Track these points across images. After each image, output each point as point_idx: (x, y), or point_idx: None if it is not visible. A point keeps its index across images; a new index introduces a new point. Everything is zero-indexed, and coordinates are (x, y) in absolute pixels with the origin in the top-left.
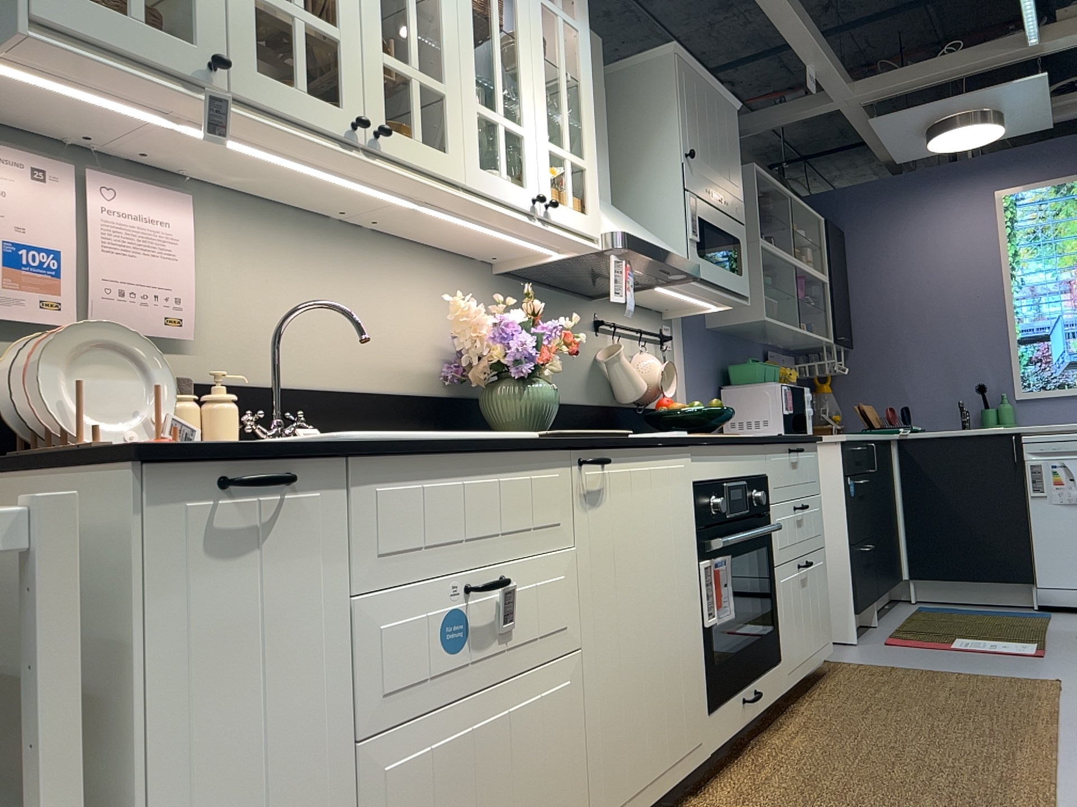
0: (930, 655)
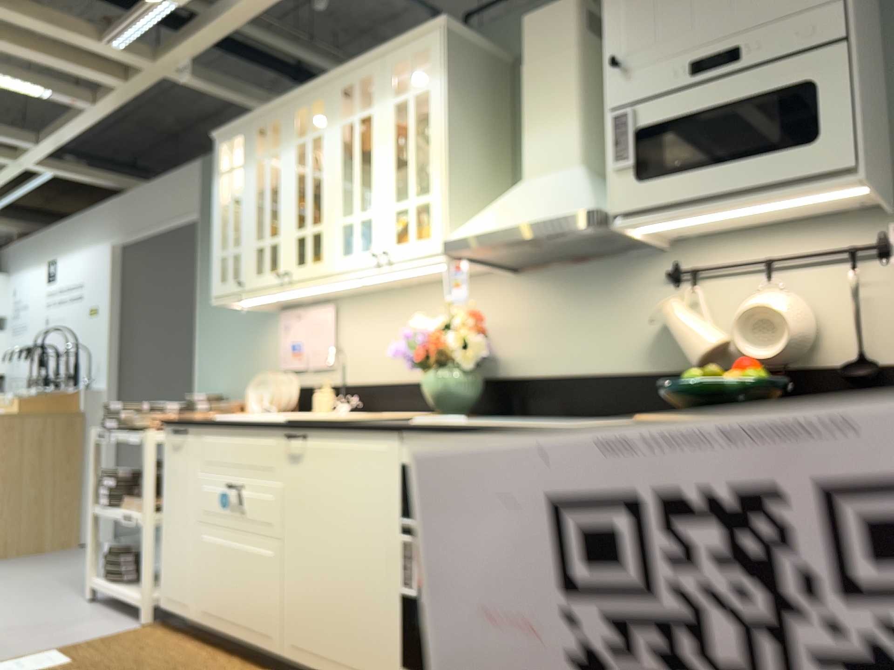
0: None
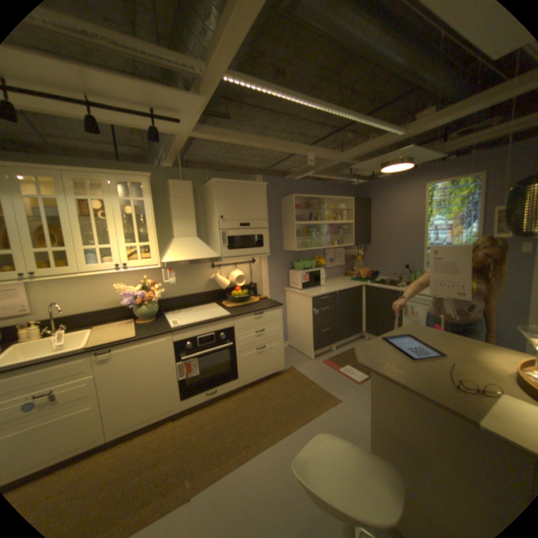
0: (325, 374)
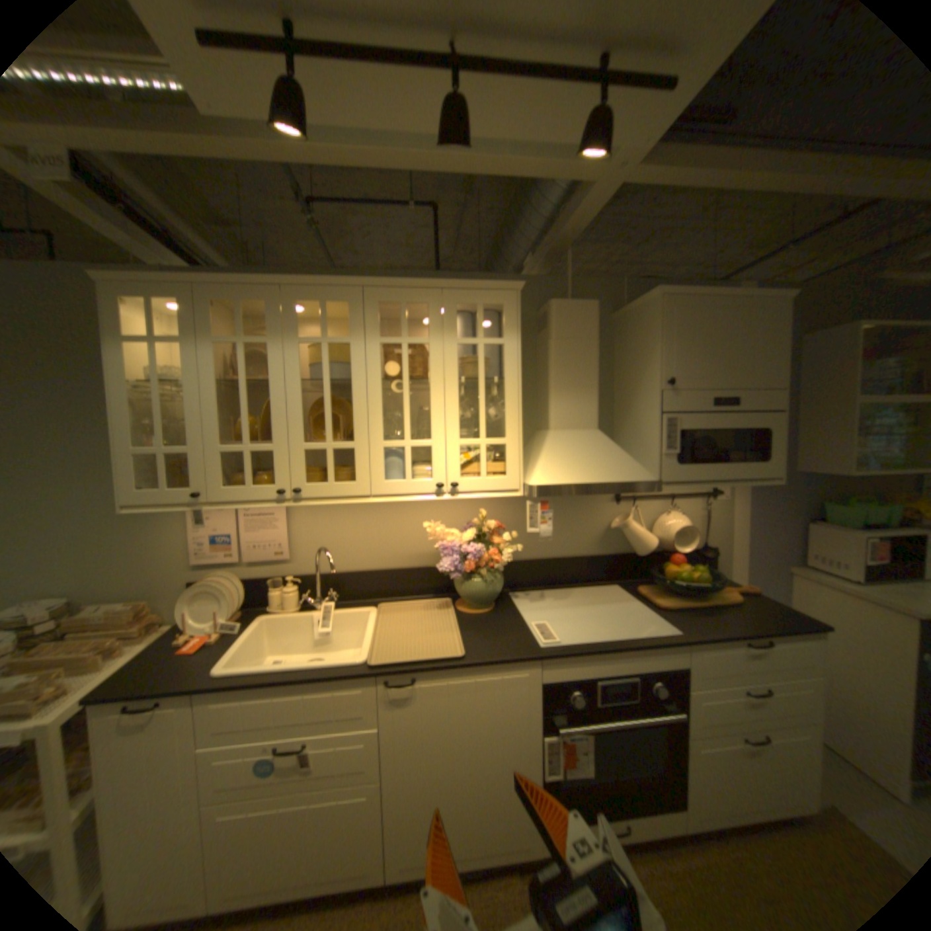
0: None
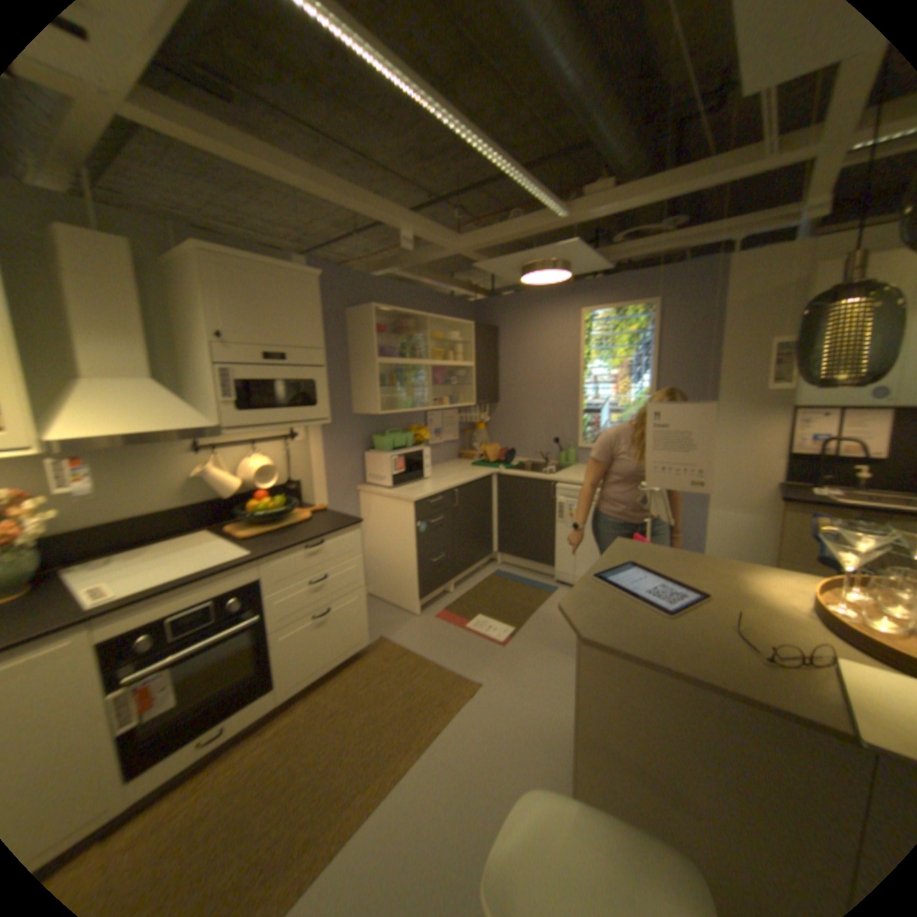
0: (443, 638)
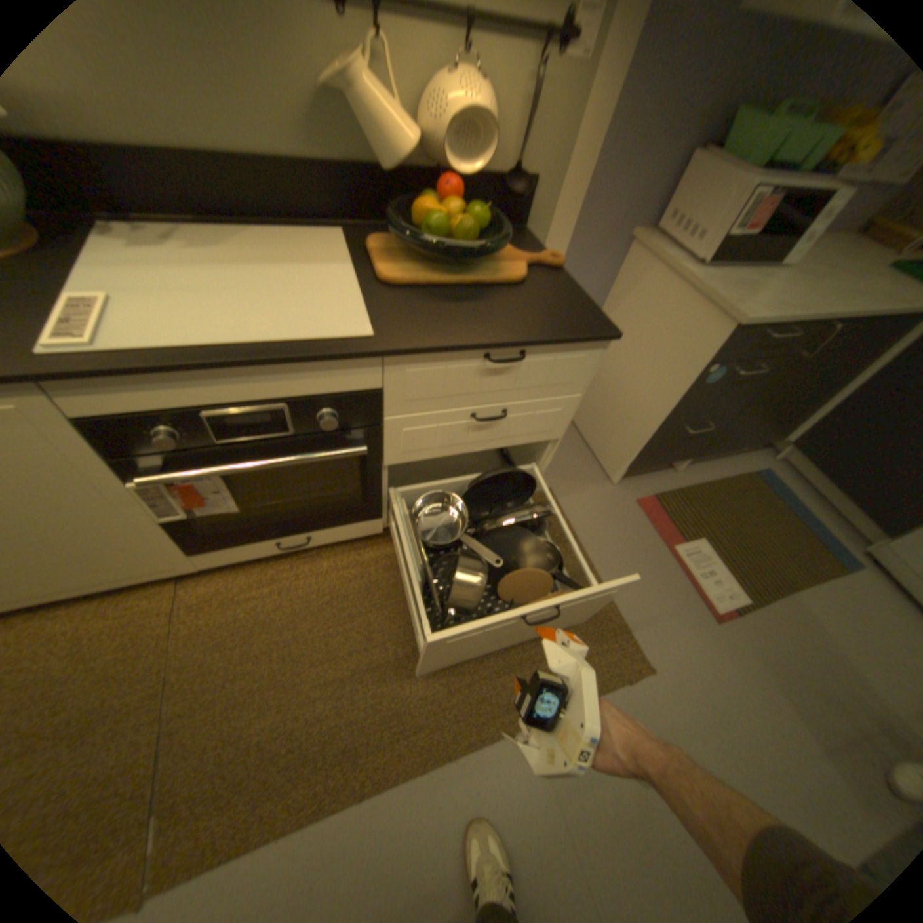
0: (635, 545)
